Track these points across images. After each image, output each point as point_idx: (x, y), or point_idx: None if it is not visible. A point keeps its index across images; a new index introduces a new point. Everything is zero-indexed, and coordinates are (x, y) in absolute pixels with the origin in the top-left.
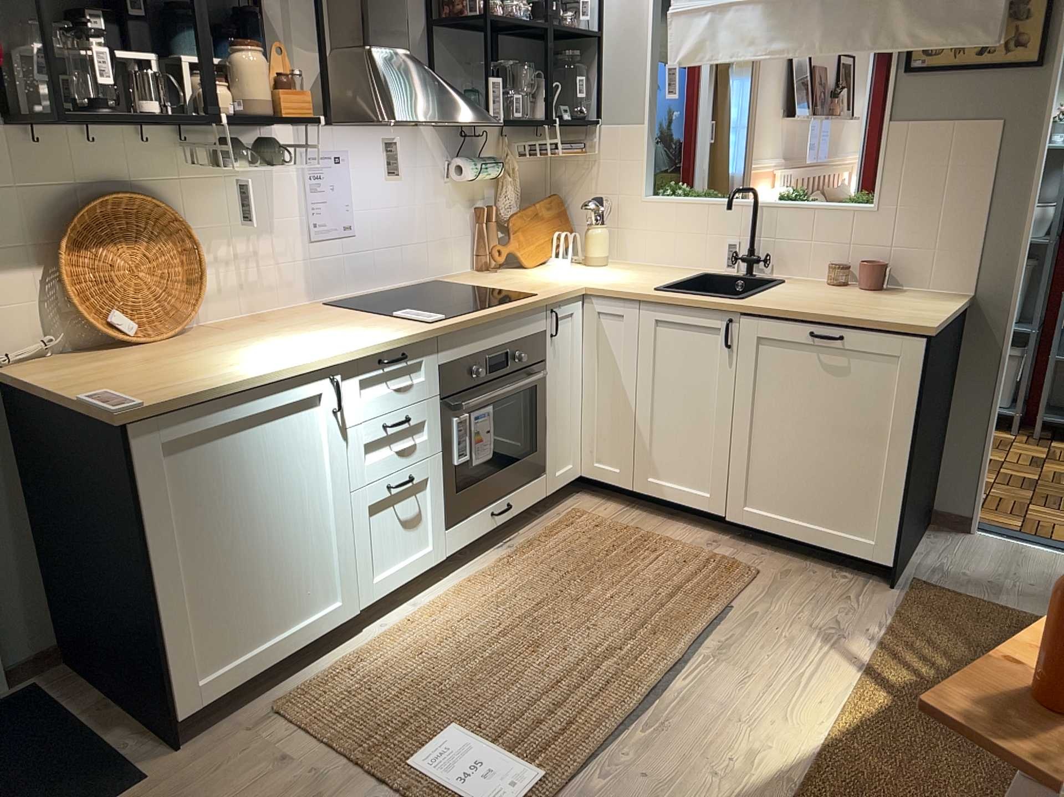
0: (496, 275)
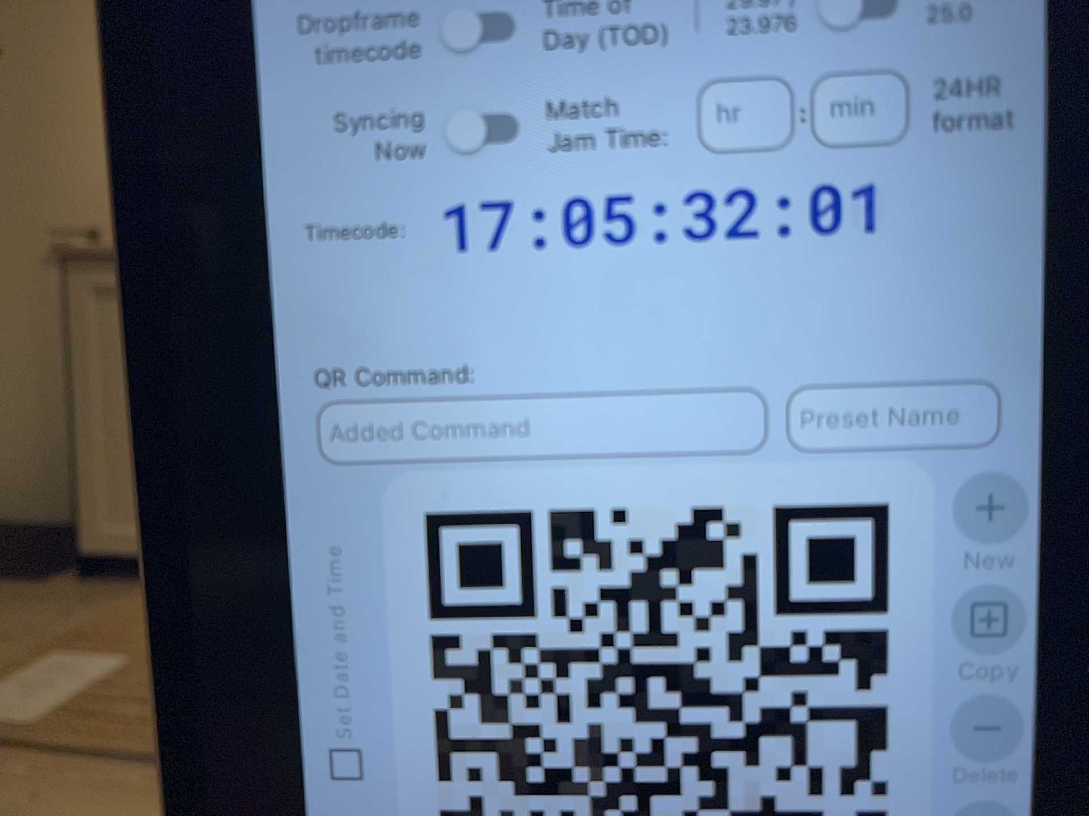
0: None
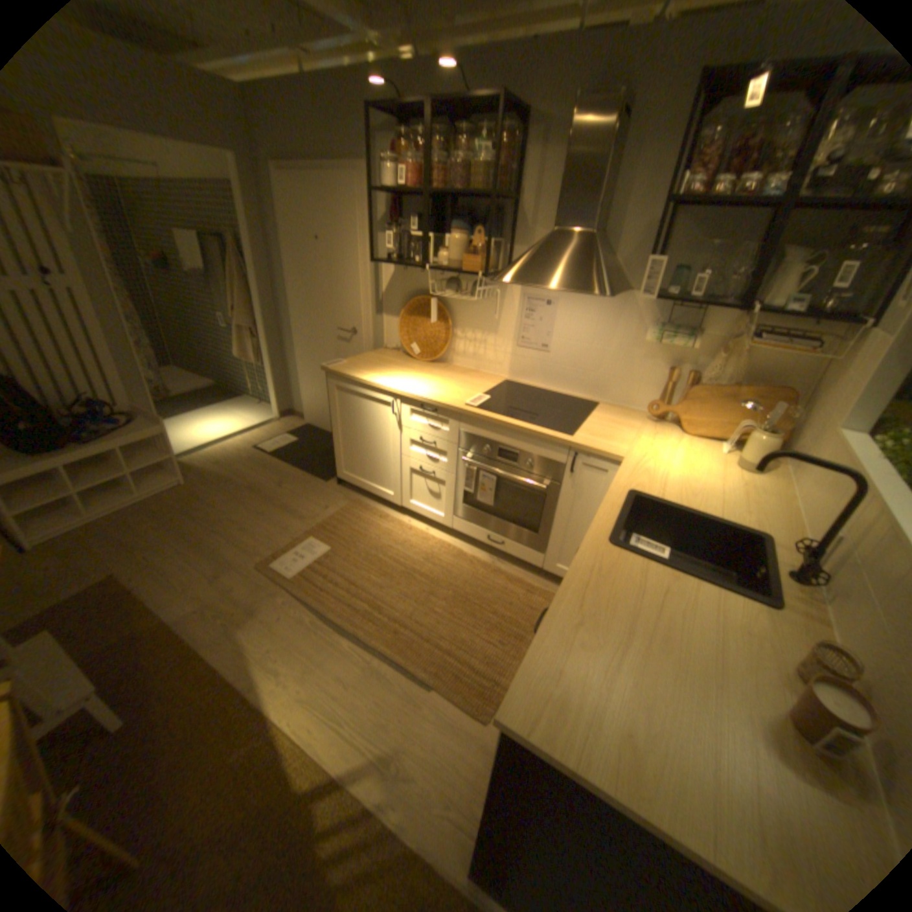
0: (643, 423)
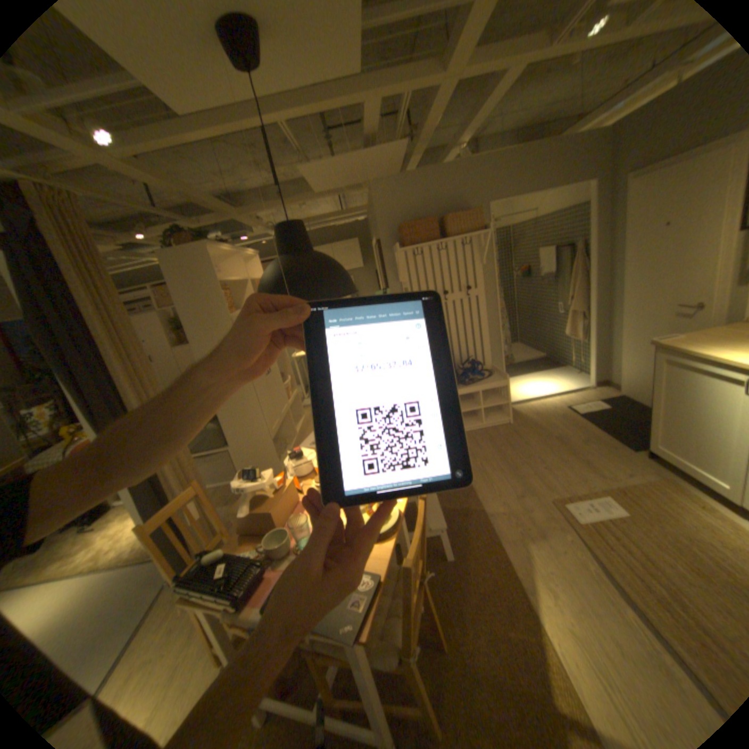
0: None
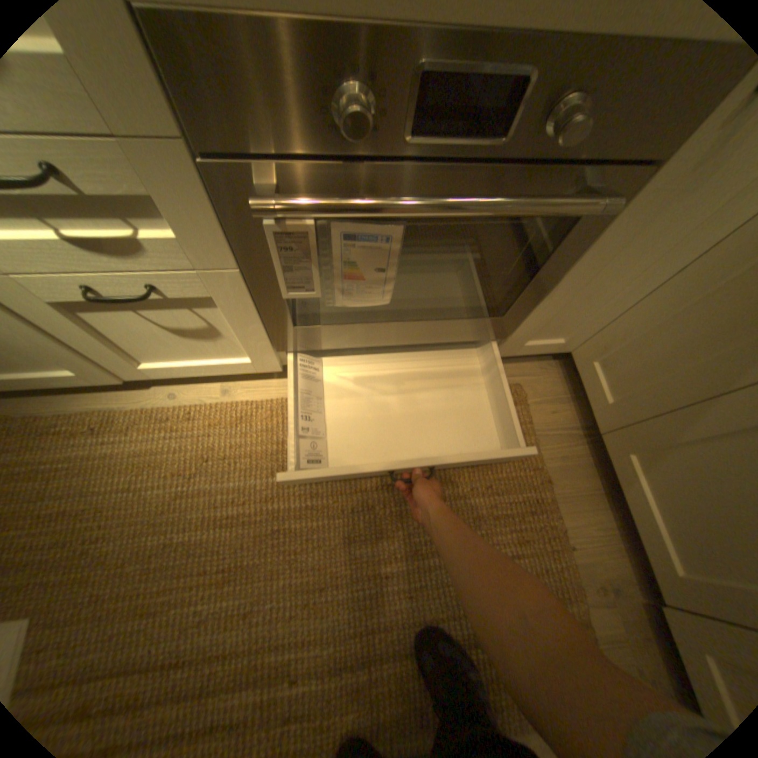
0: None
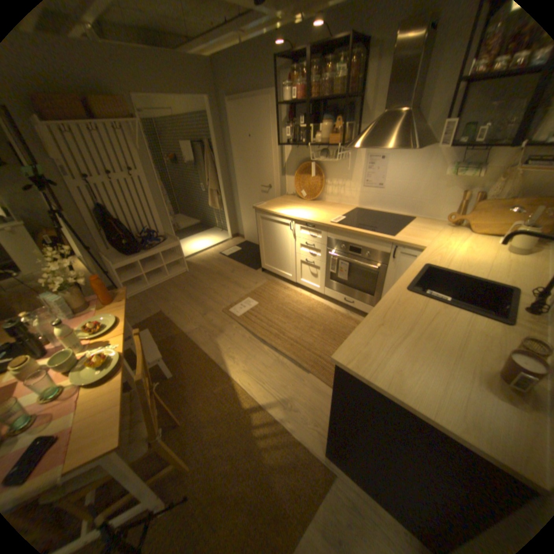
0: (444, 228)
